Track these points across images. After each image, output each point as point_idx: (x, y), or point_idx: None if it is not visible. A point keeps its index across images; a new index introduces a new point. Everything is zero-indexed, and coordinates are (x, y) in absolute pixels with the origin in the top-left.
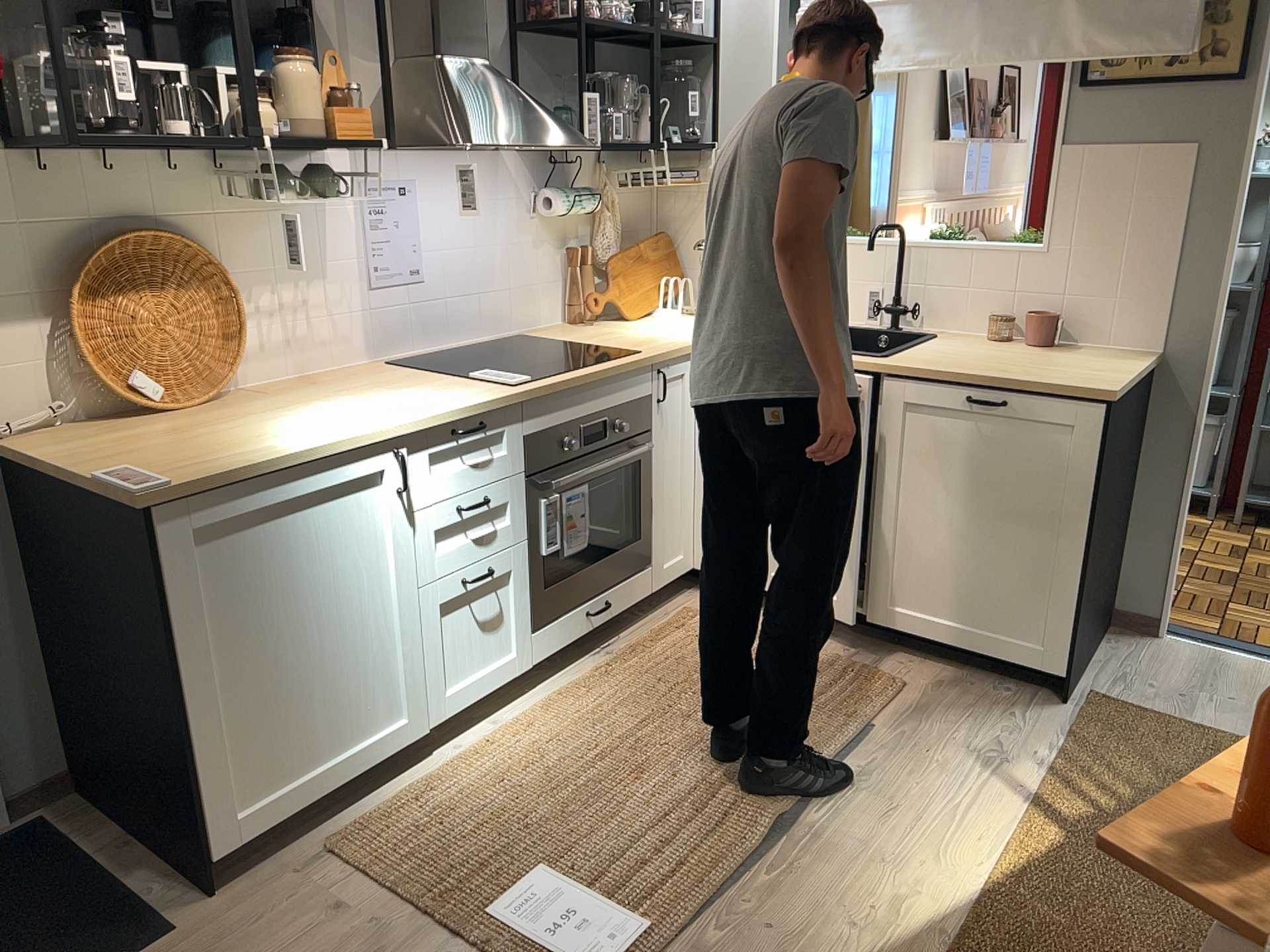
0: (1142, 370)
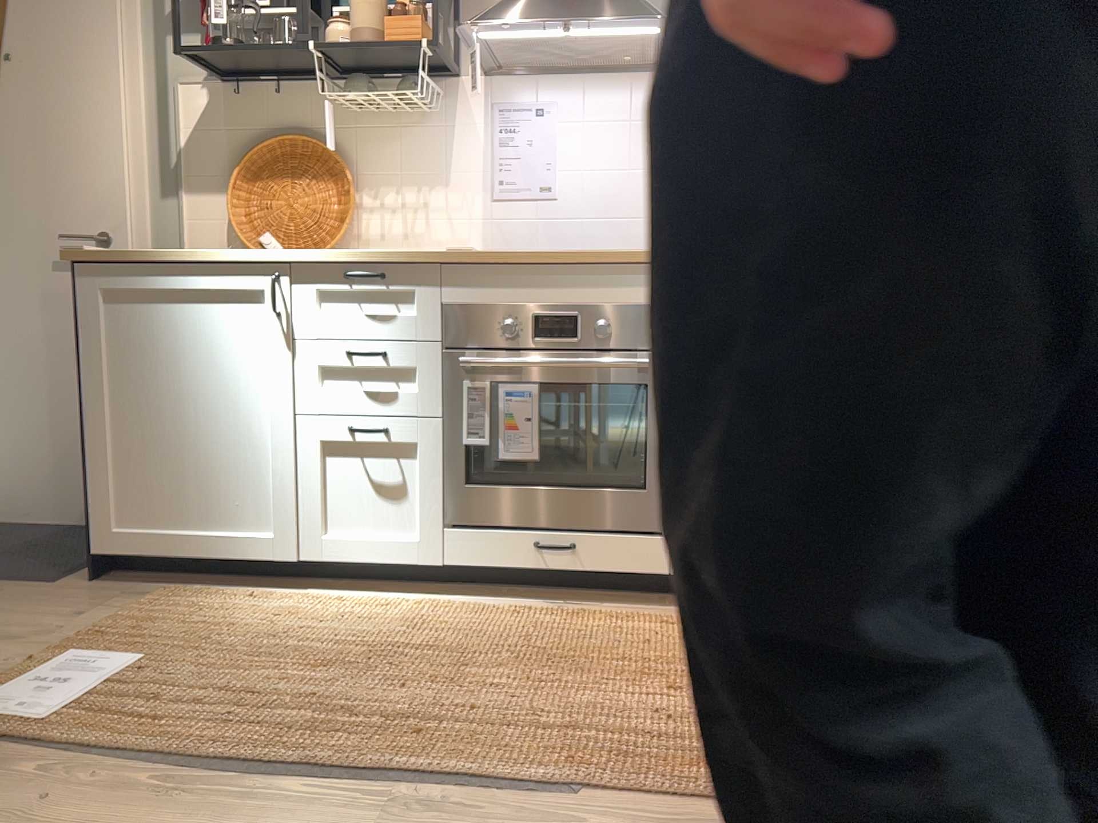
0: None
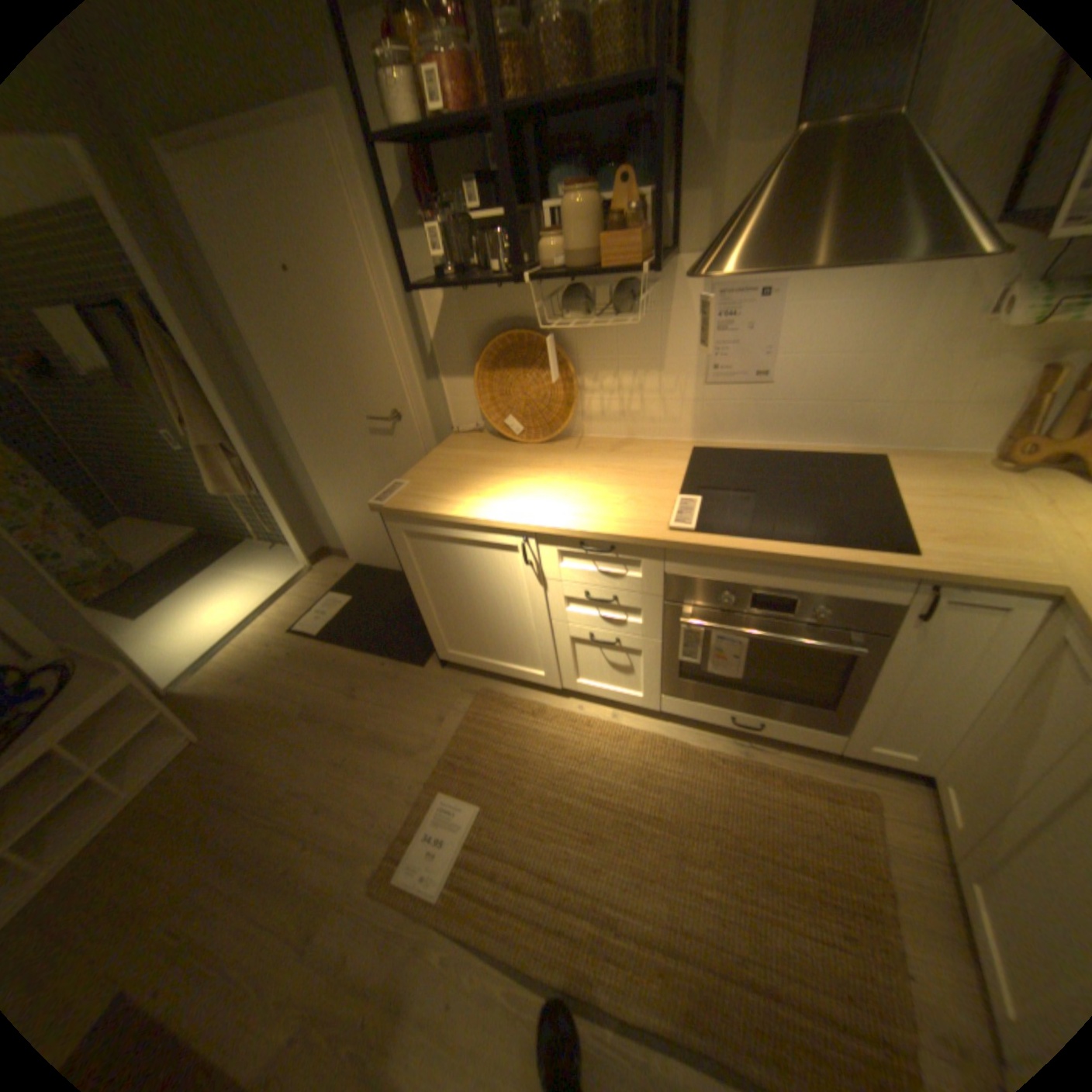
0: None
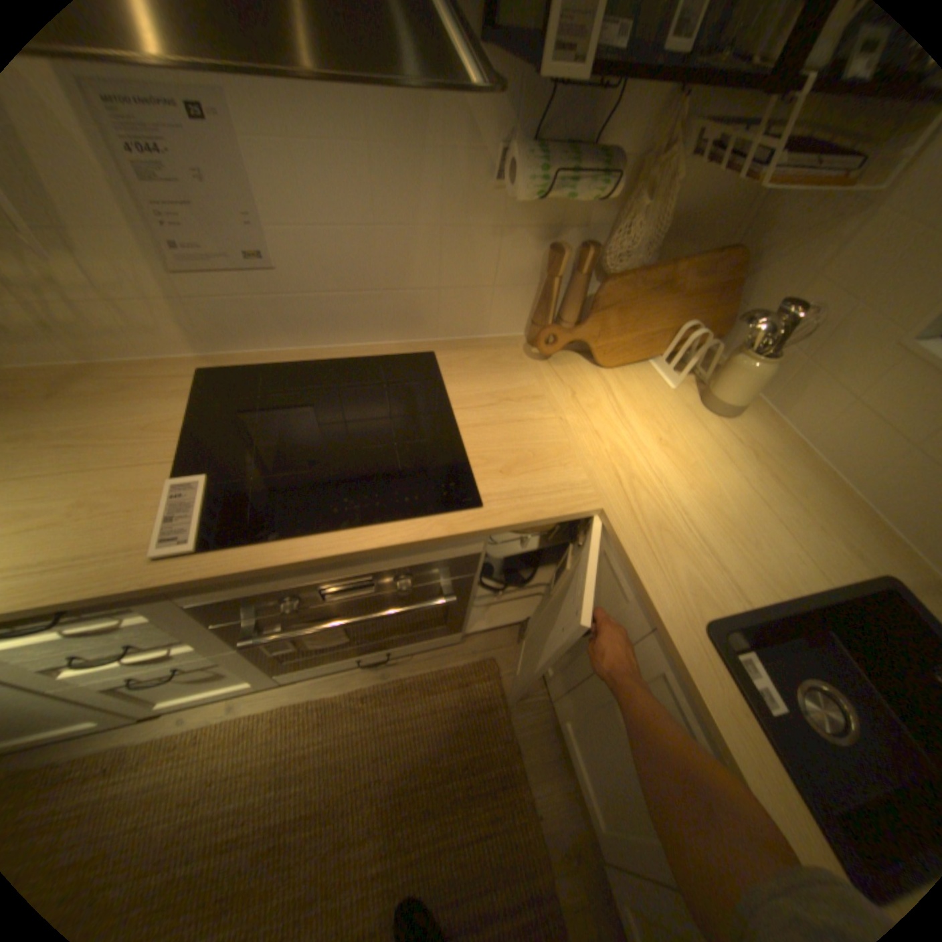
0: None
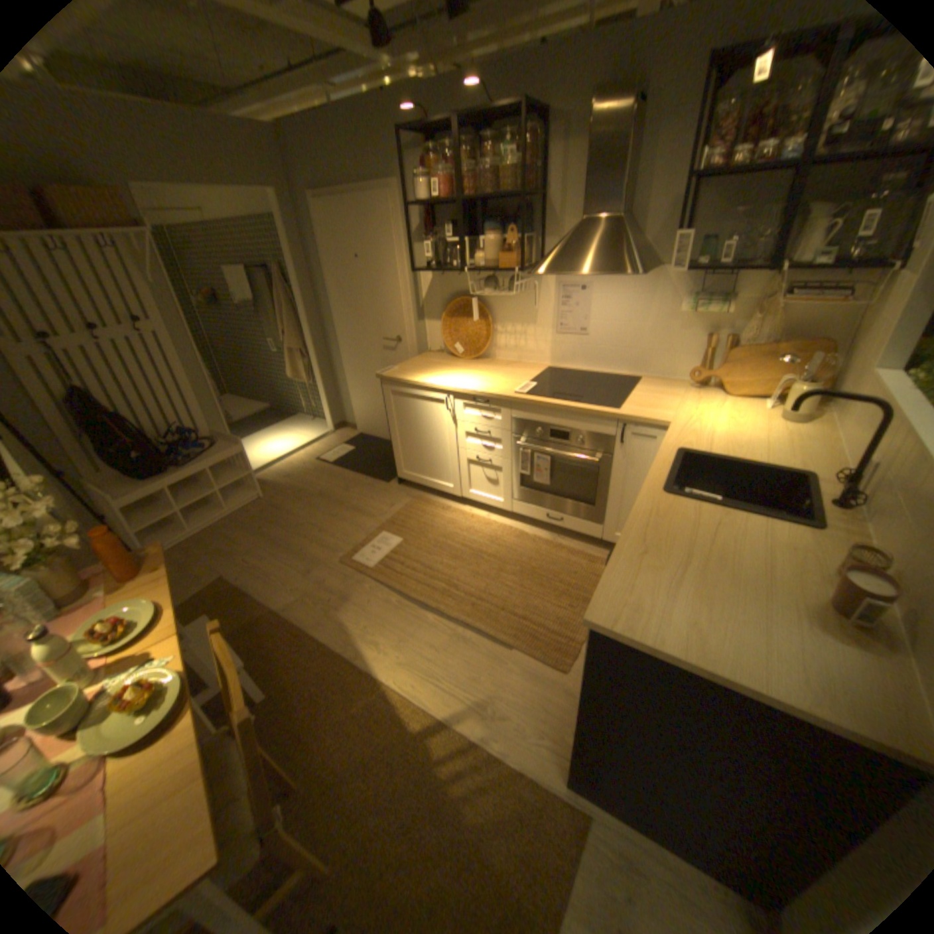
0: (741, 687)
